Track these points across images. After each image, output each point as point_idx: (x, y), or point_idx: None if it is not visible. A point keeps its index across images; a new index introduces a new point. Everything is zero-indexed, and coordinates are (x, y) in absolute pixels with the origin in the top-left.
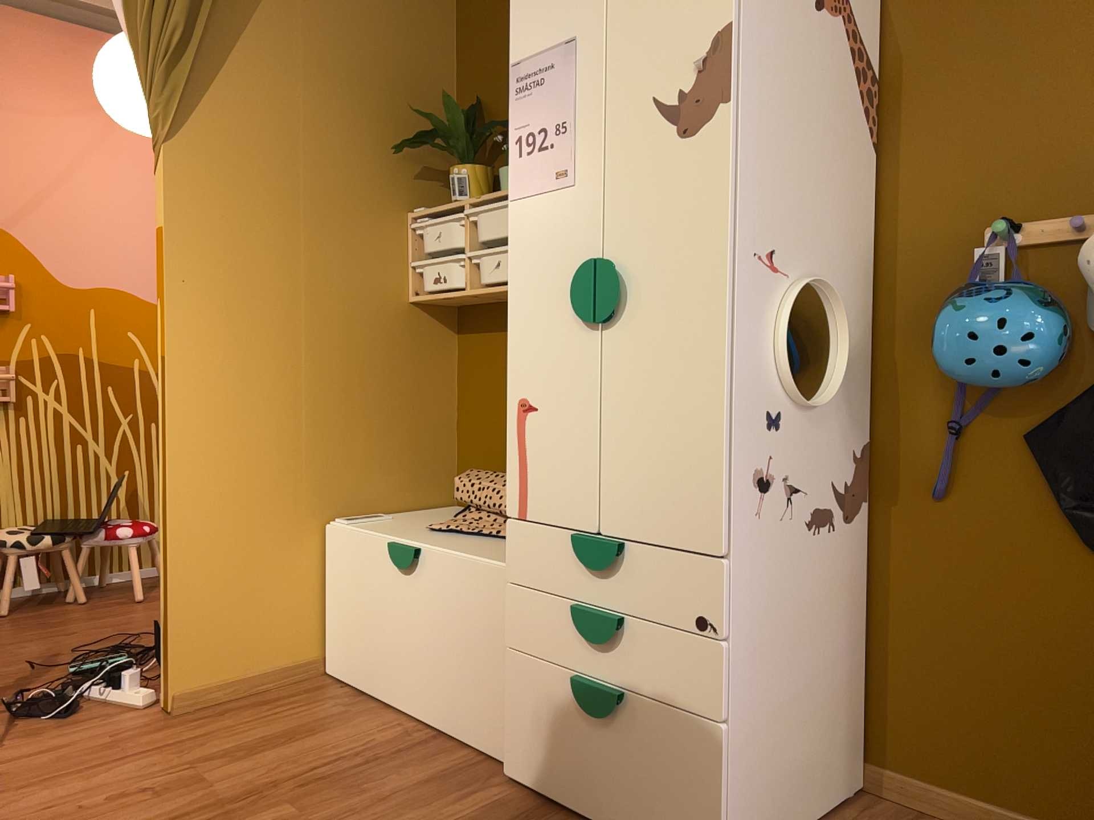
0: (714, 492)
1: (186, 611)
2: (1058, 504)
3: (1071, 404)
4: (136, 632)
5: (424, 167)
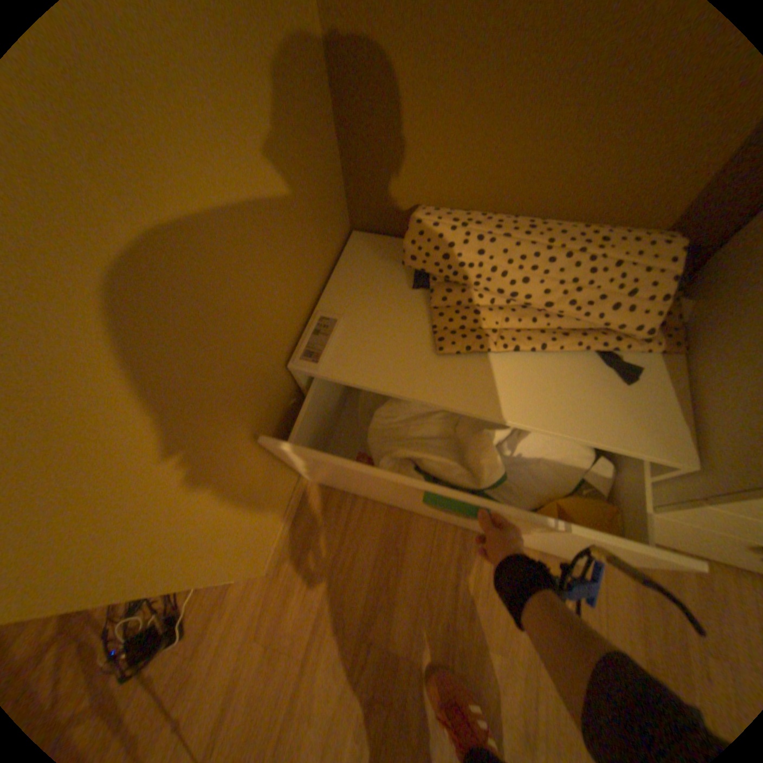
0: None
1: (234, 556)
2: None
3: None
4: None
5: None
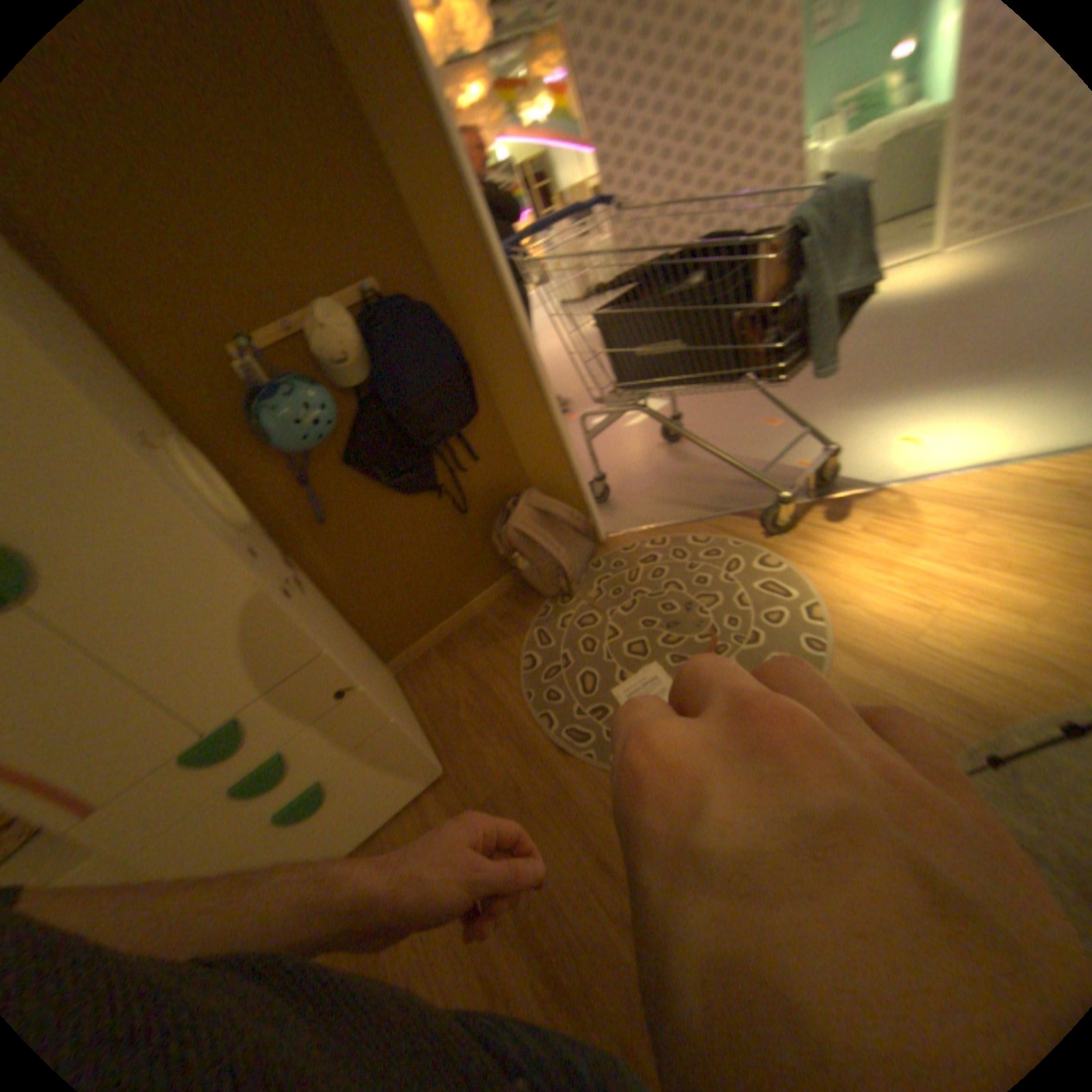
0: (284, 625)
1: None
2: (382, 484)
3: (352, 432)
4: None
5: None
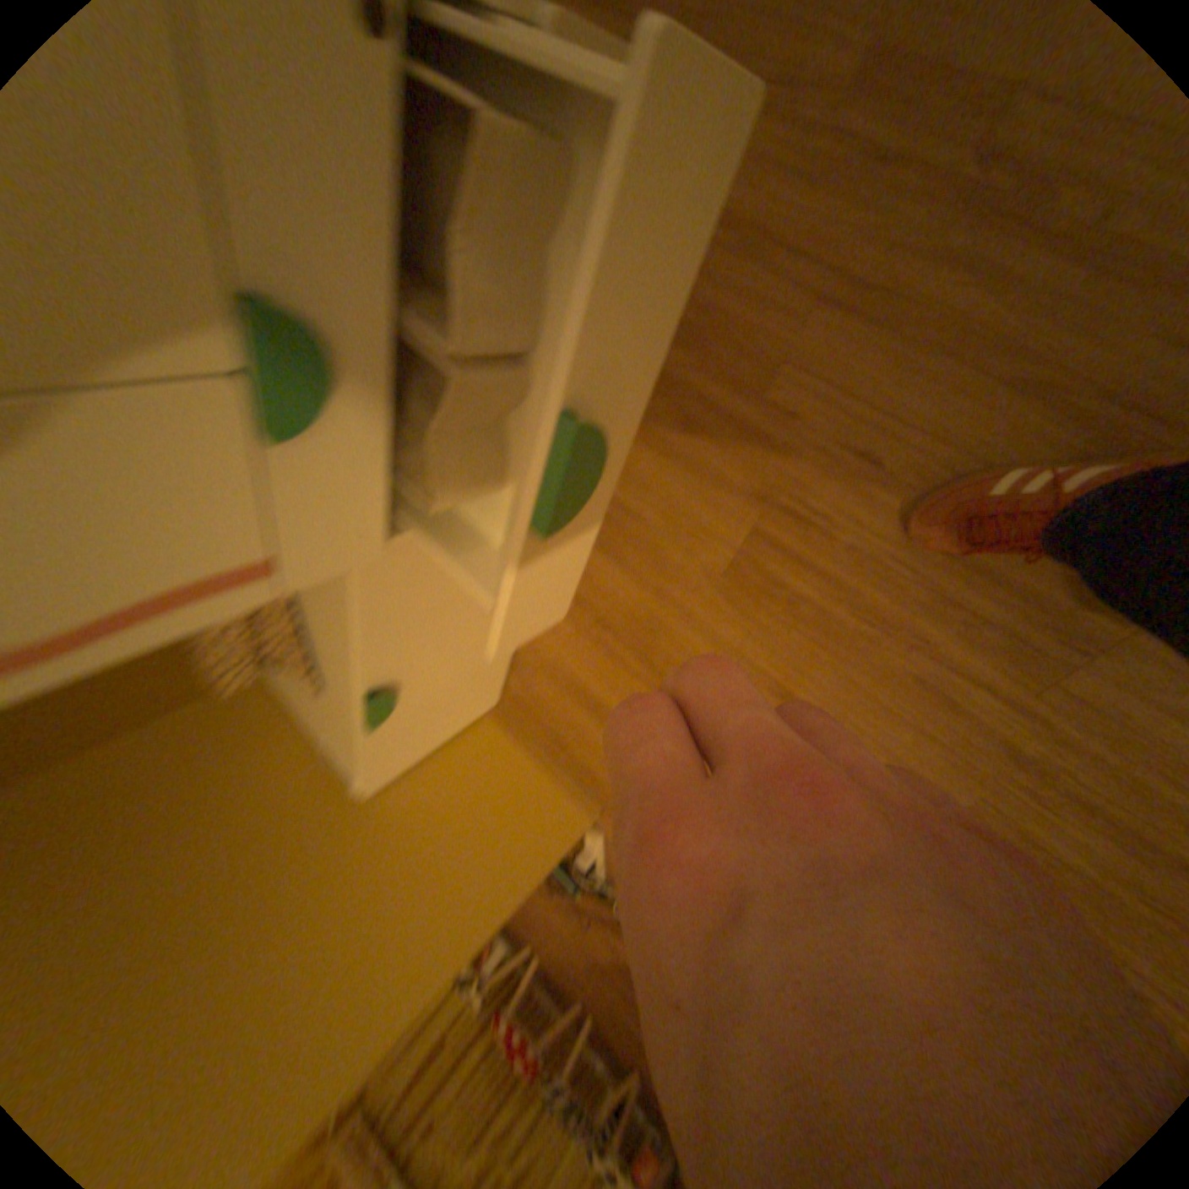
0: None
1: (526, 868)
2: None
3: None
4: None
5: None
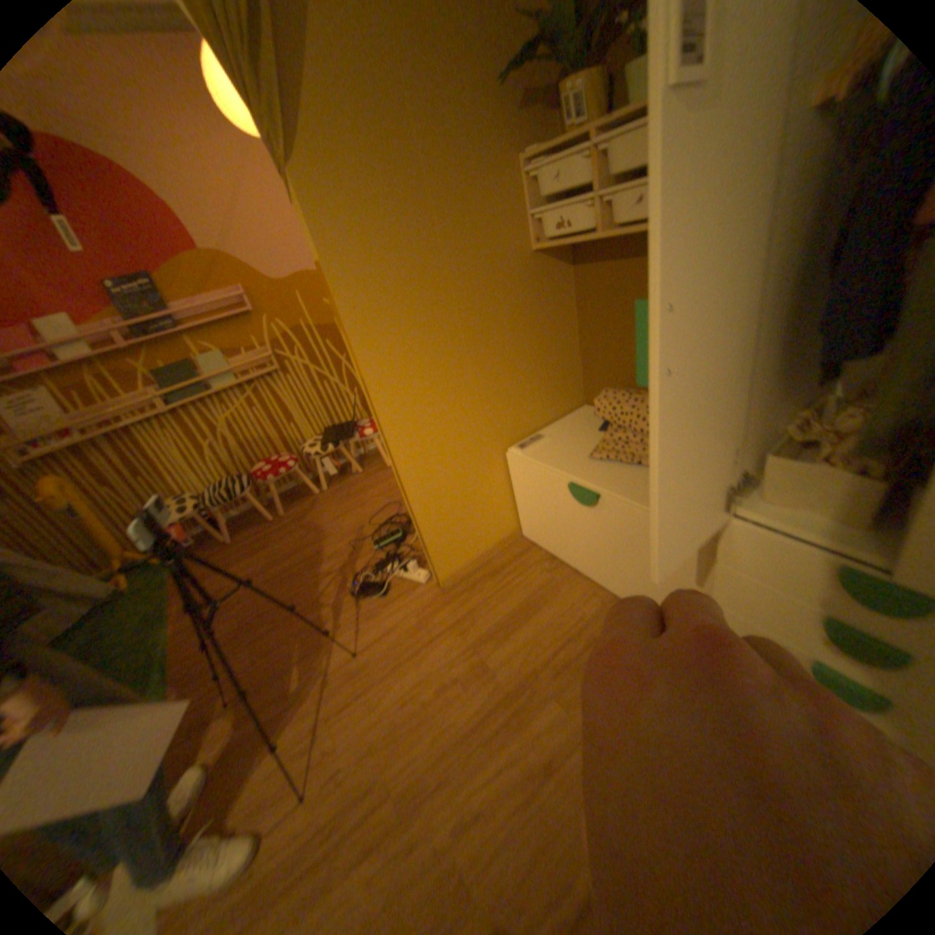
0: None
1: (434, 534)
2: None
3: None
4: (397, 498)
5: (524, 86)
